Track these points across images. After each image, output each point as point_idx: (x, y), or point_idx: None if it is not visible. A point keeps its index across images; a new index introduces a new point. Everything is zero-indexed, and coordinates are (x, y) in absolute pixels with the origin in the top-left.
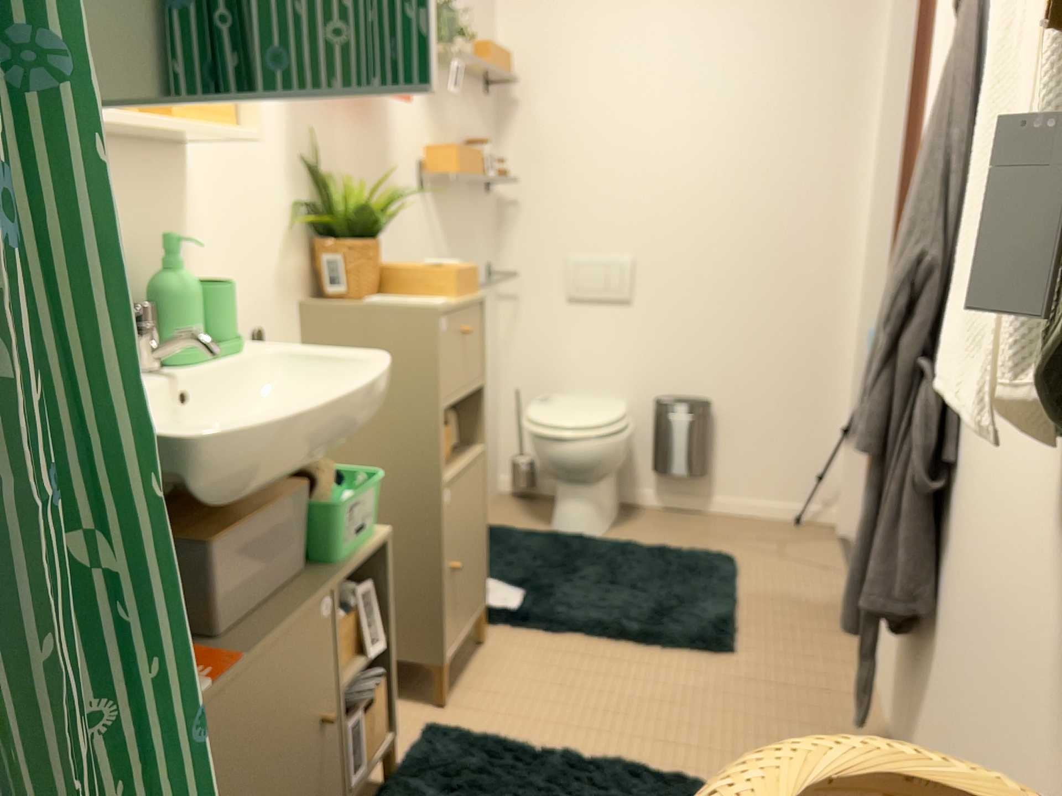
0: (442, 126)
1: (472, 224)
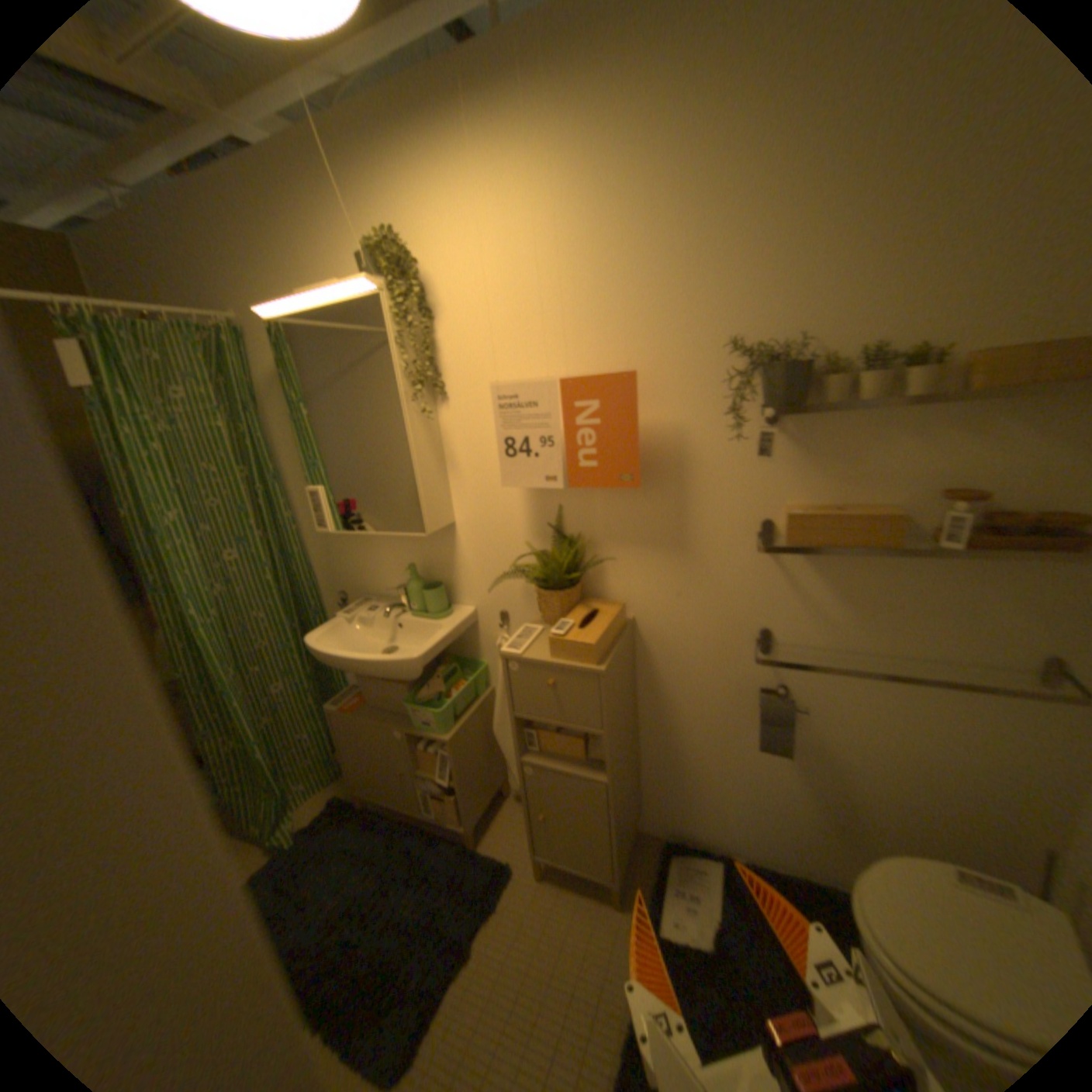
0: (845, 470)
1: (962, 589)
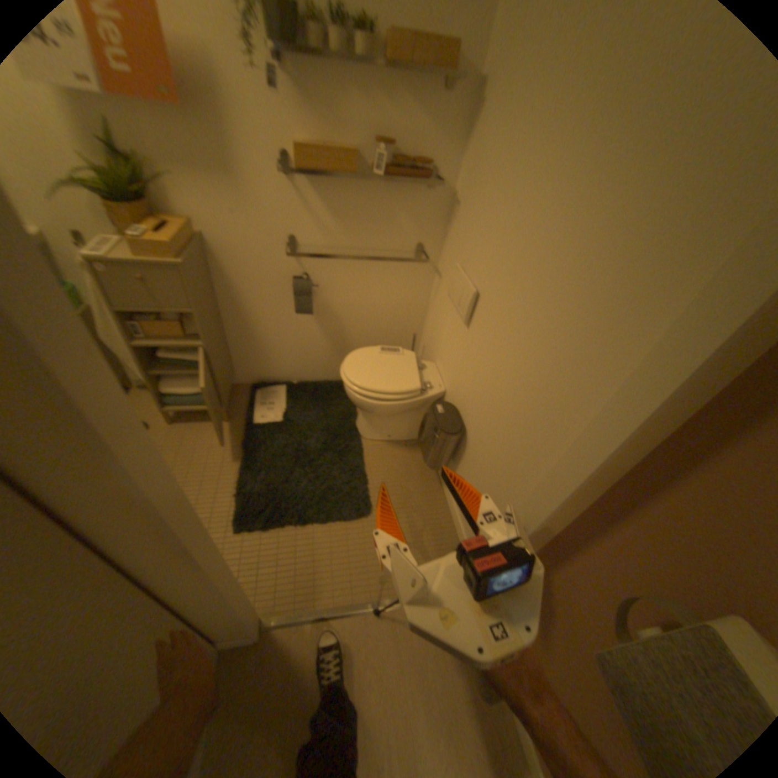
0: (326, 114)
1: (385, 205)
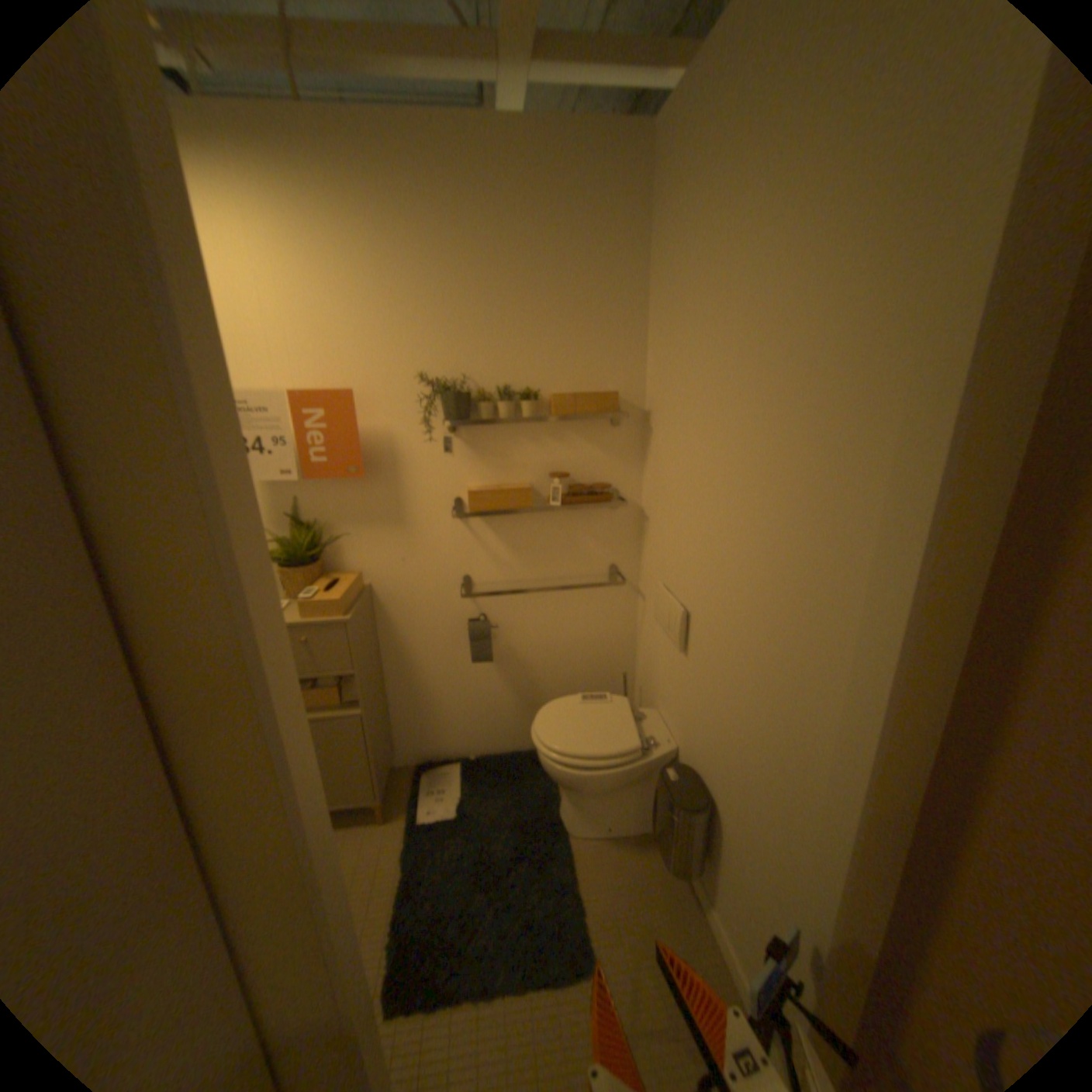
0: (499, 463)
1: (567, 533)
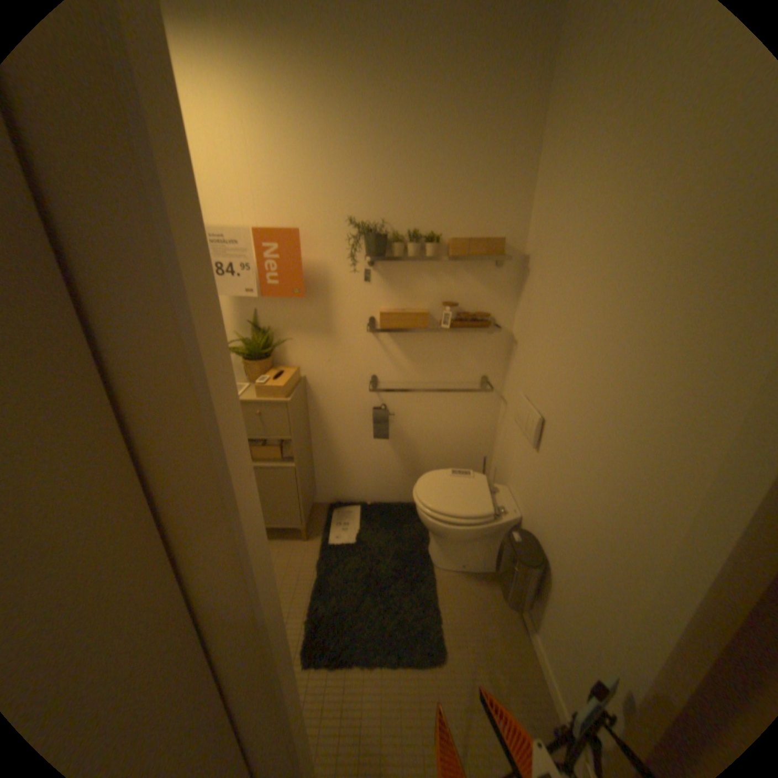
0: (404, 292)
1: (452, 349)
